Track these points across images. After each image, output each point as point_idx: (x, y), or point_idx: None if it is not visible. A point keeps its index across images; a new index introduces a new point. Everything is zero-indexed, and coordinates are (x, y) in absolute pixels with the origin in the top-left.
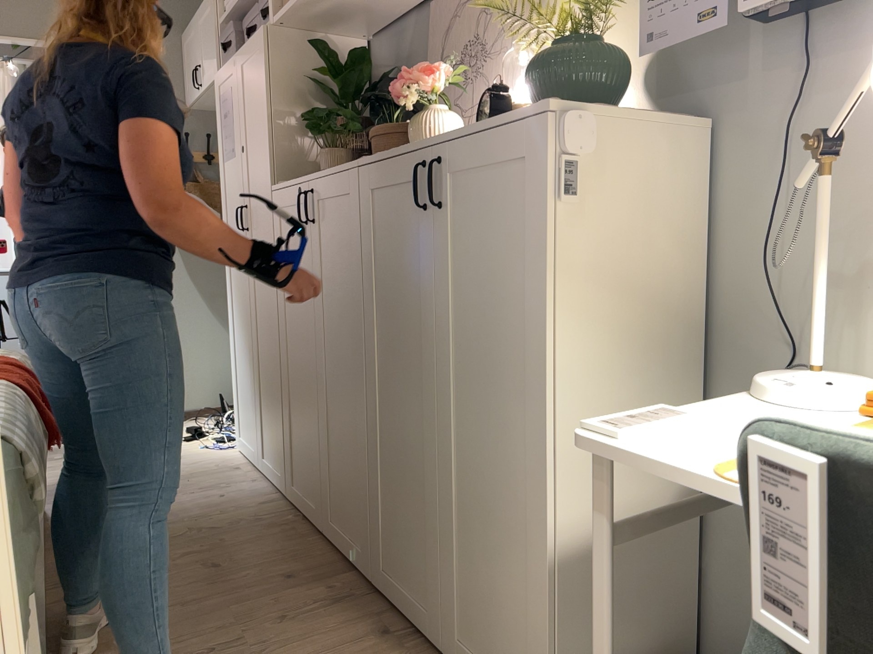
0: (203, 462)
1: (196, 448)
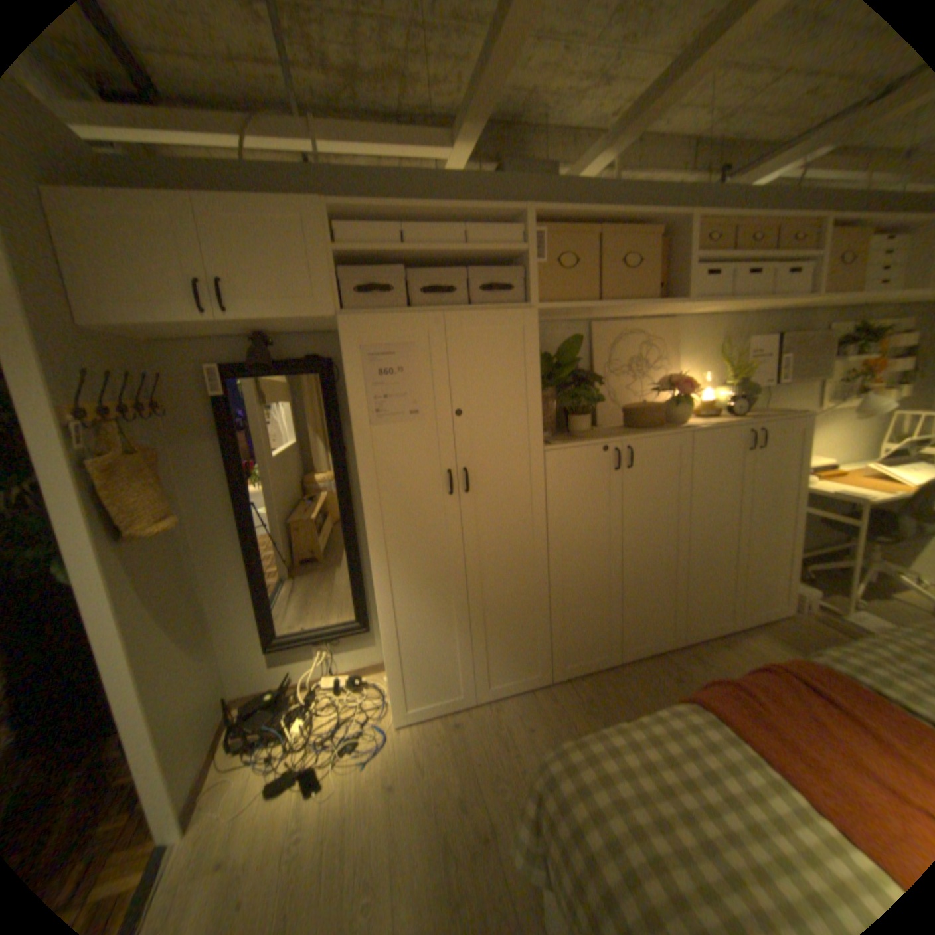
0: (420, 759)
1: (359, 773)
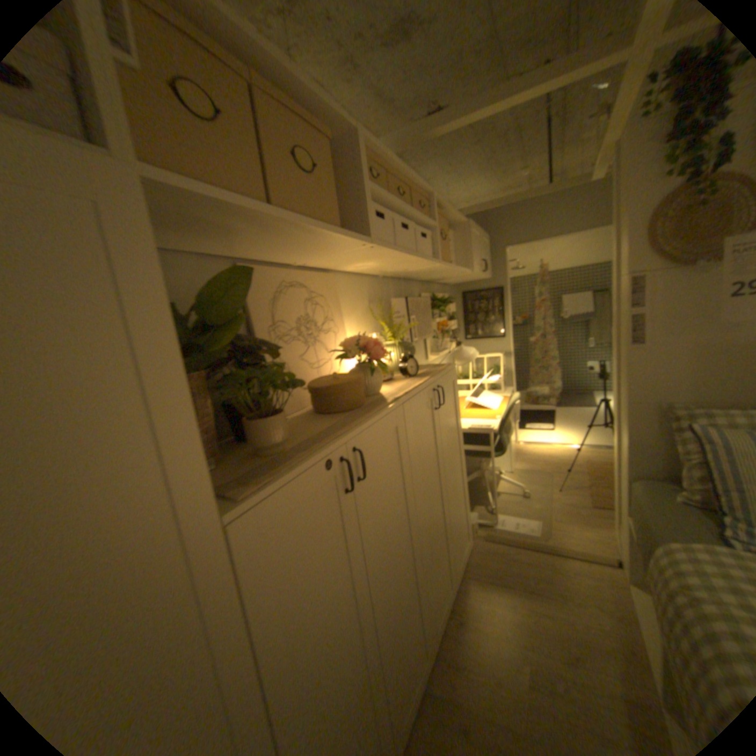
0: None
1: None
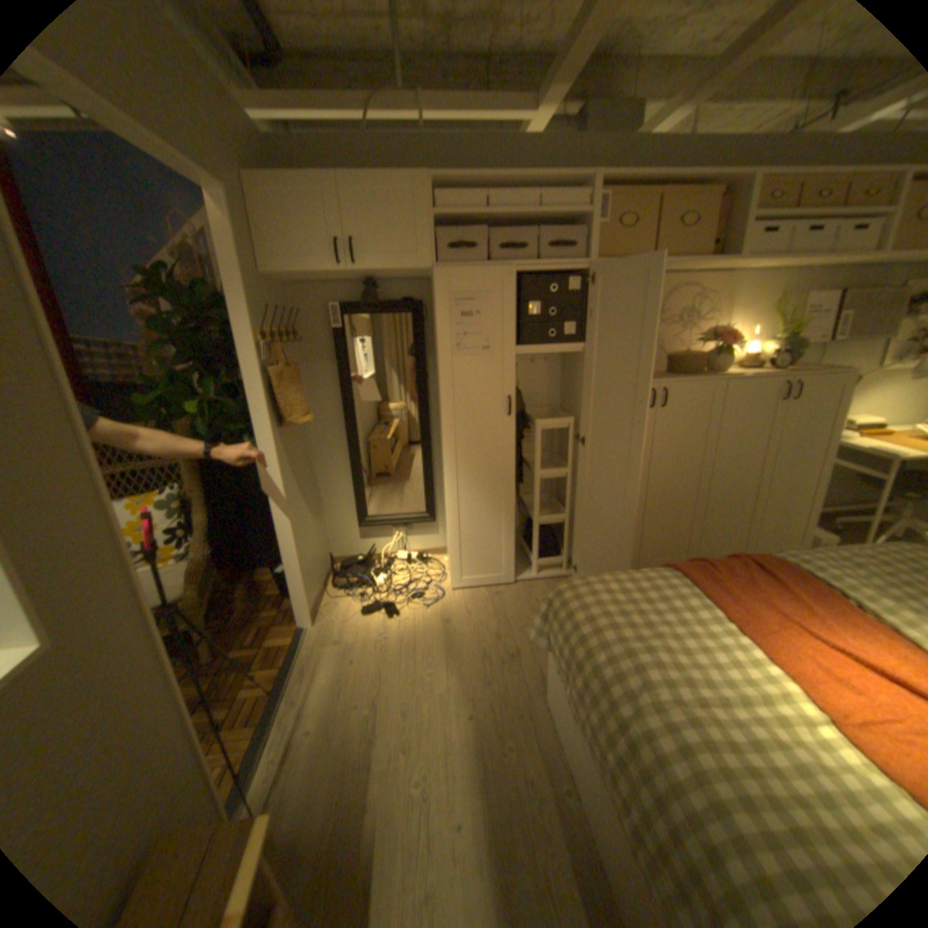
0: (469, 608)
1: (426, 610)
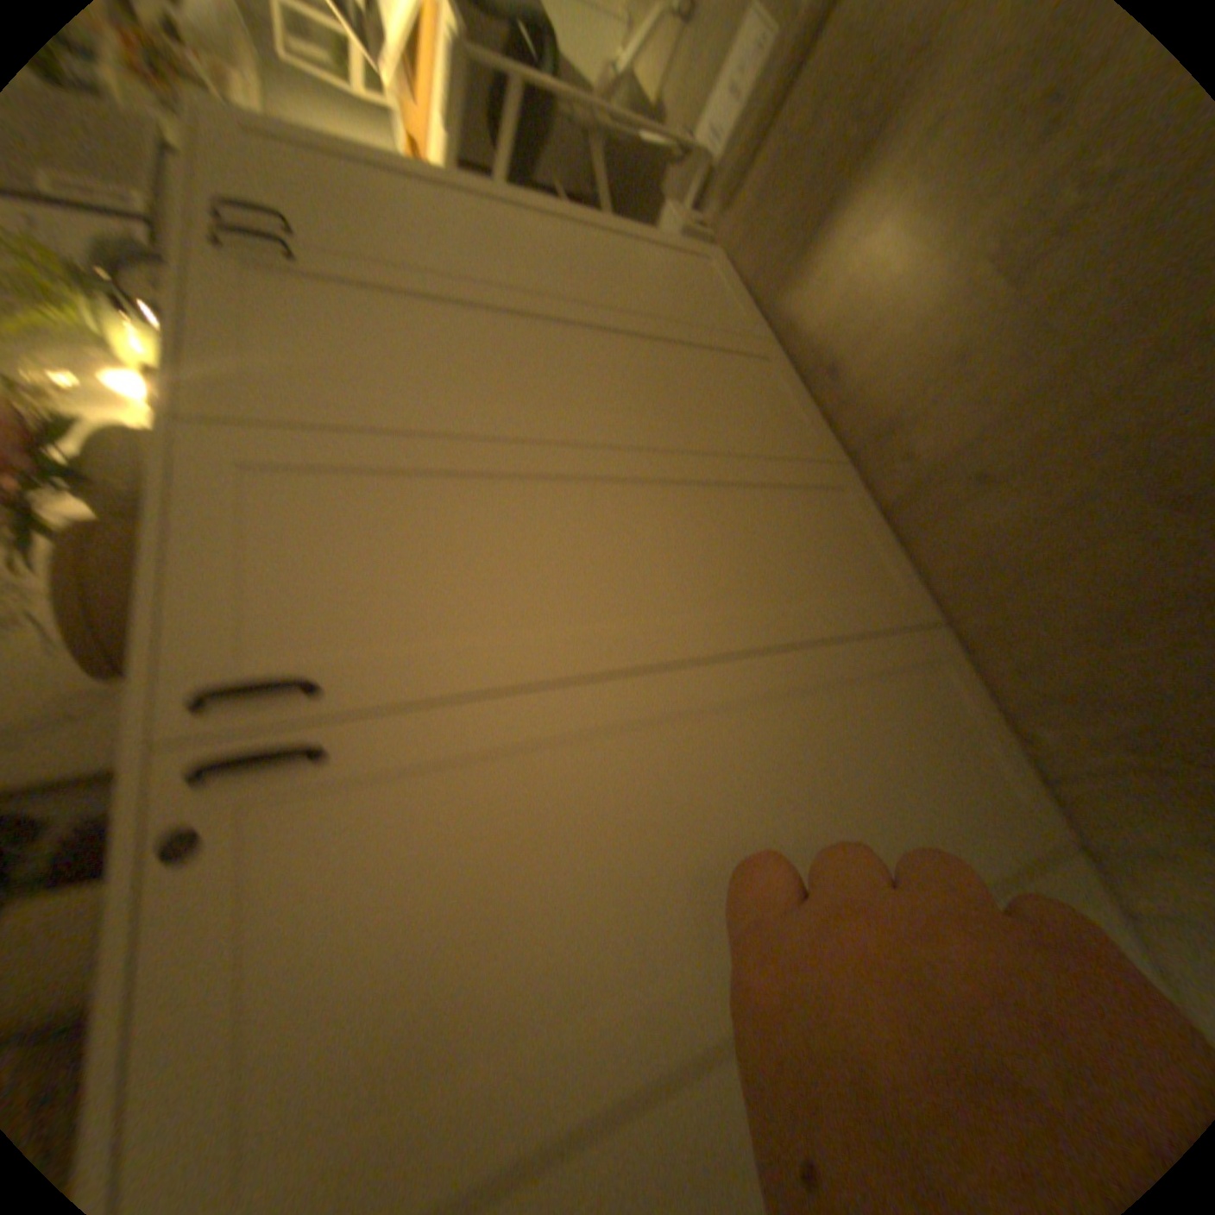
0: None
1: None
